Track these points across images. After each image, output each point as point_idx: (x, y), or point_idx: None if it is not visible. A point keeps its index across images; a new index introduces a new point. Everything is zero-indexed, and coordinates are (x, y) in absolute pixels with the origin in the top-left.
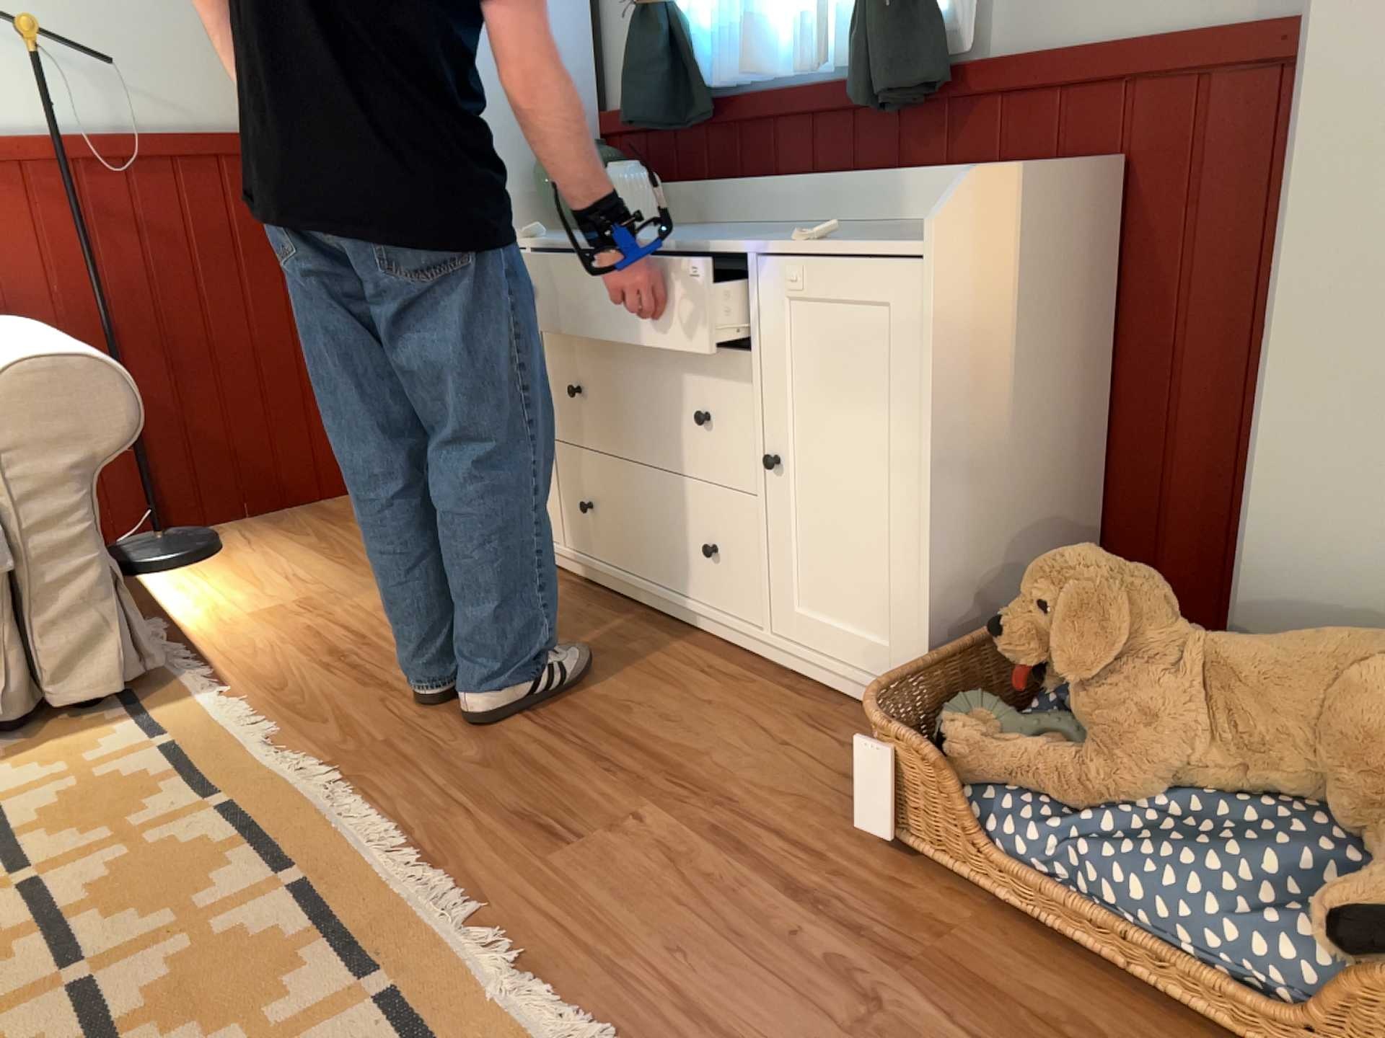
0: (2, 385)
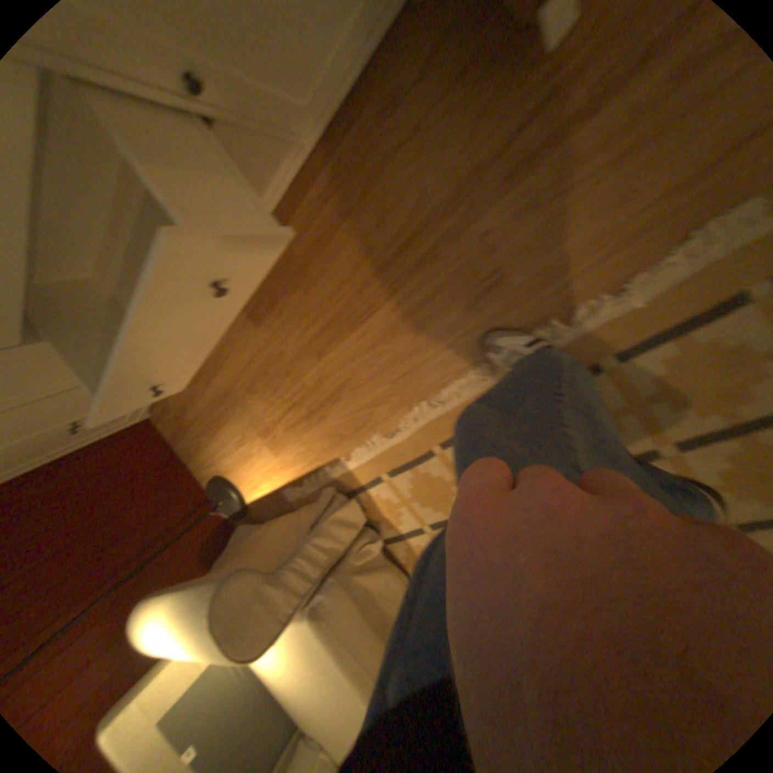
0: (247, 653)
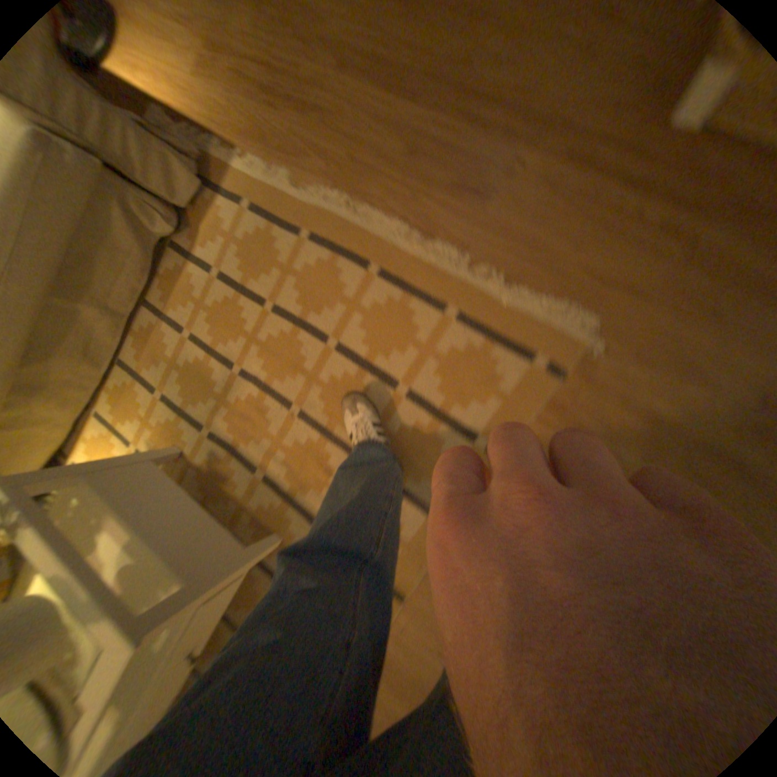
0: None
